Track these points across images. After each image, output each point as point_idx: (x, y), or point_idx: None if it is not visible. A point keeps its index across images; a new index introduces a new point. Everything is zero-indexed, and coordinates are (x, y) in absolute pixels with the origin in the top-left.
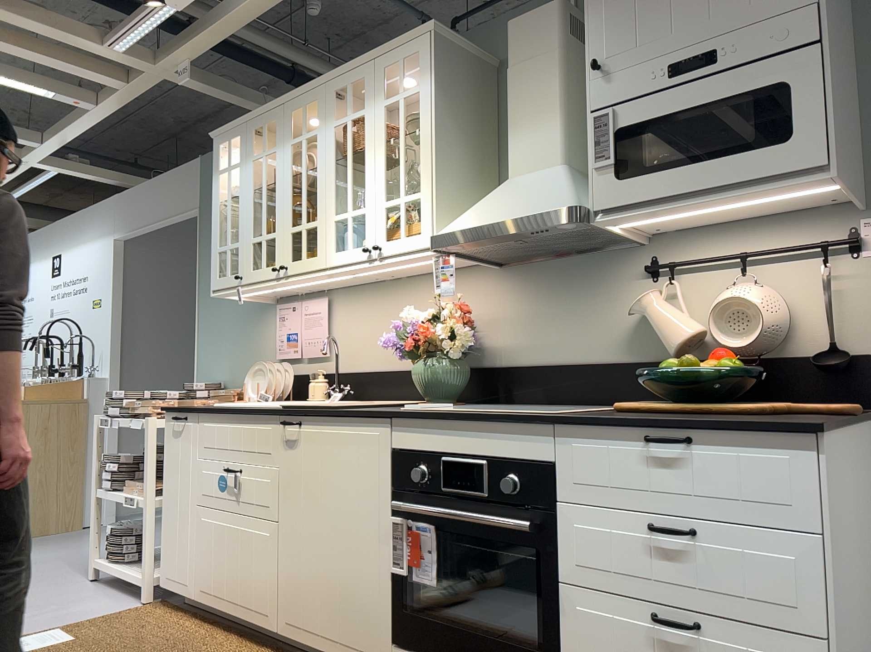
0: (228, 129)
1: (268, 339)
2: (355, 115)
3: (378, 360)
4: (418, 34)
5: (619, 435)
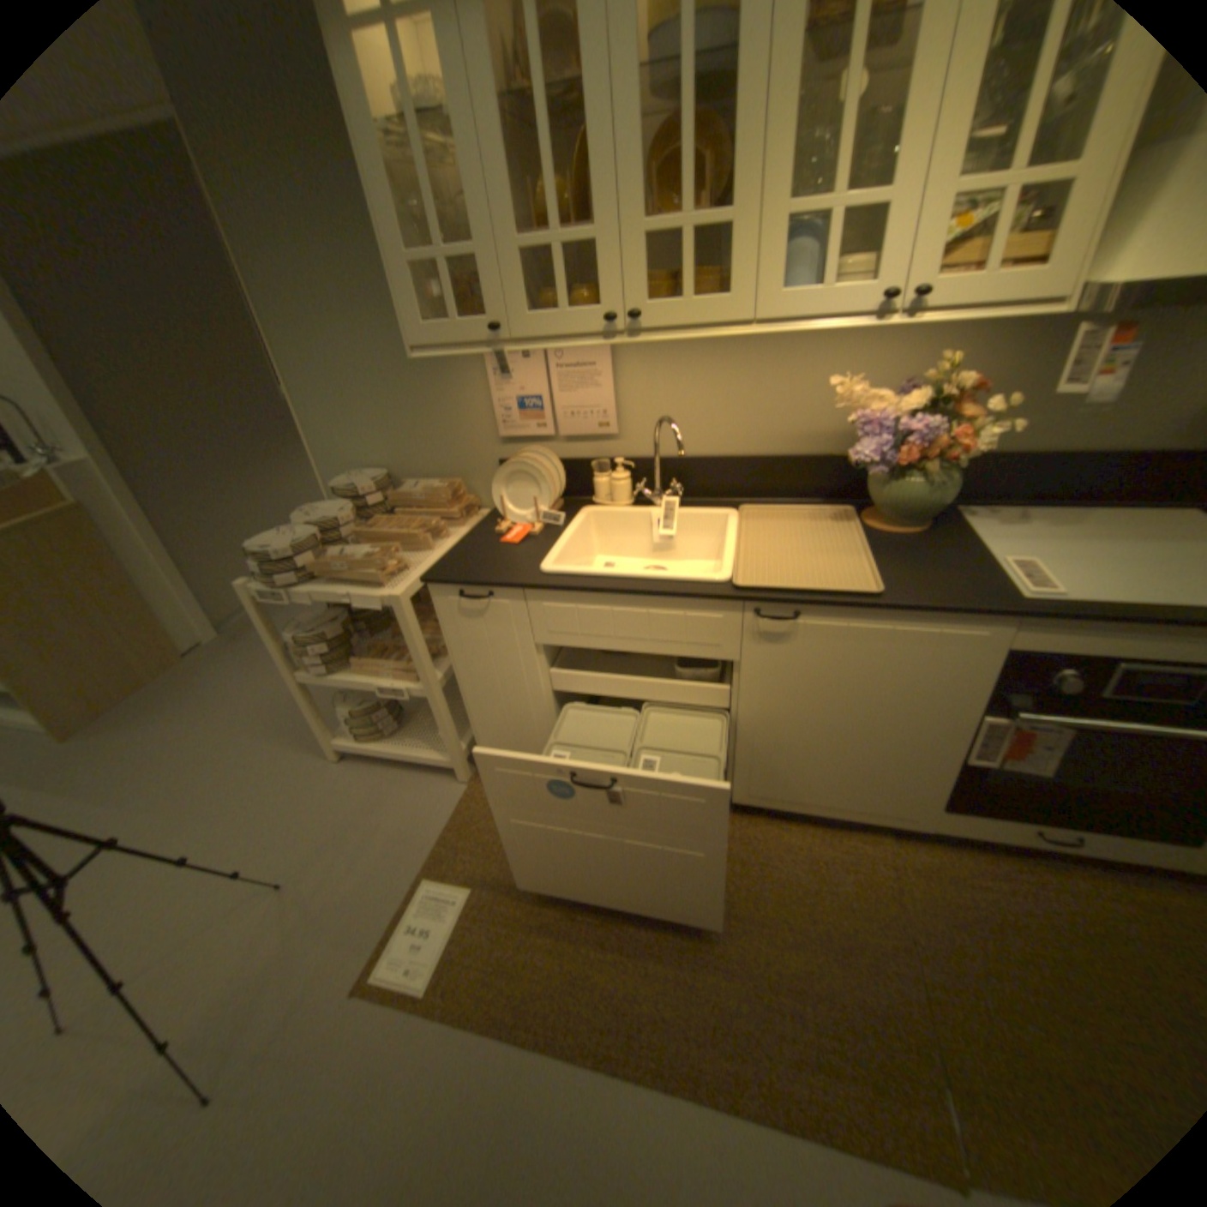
0: None
1: (469, 404)
2: None
3: (721, 441)
4: None
5: None
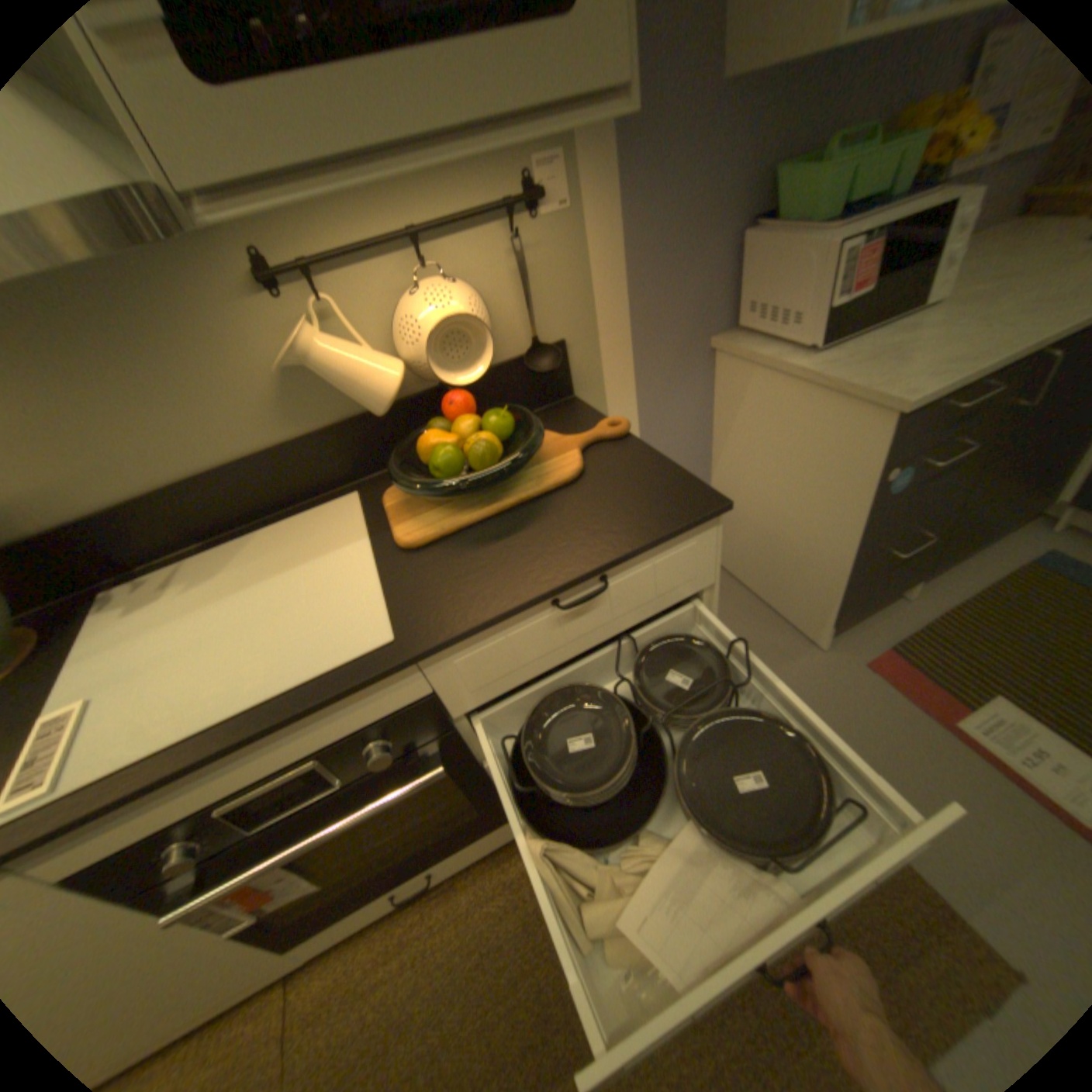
0: None
1: None
2: None
3: None
4: None
5: (516, 617)
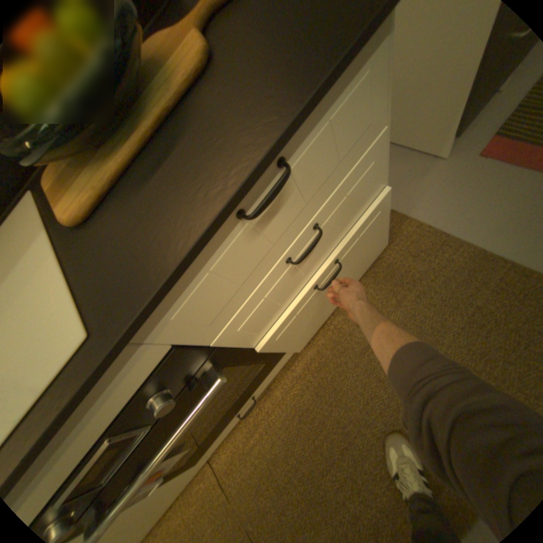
0: None
1: None
2: None
3: None
4: None
5: (206, 250)
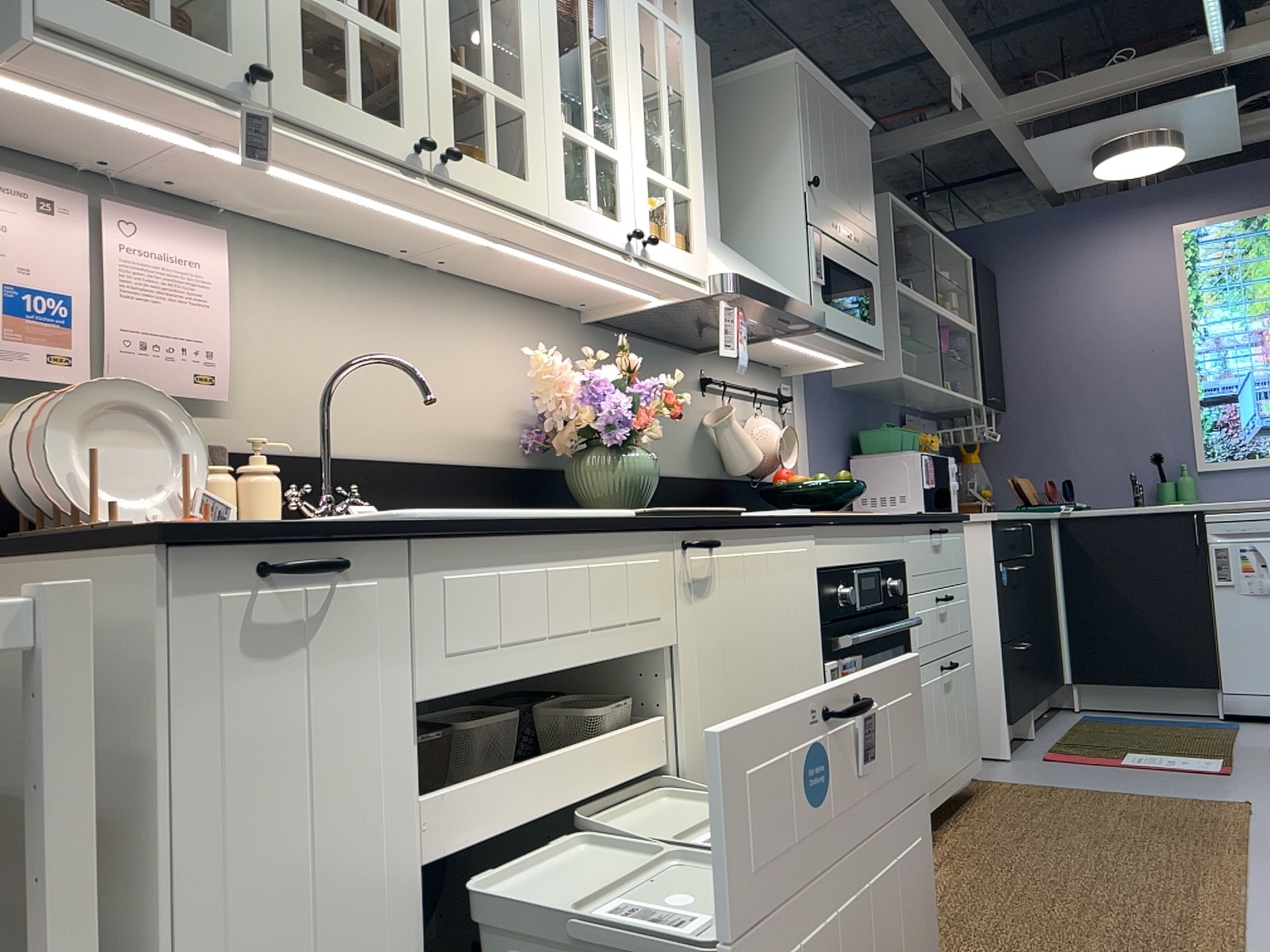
0: None
1: None
2: None
3: (379, 434)
4: None
5: (924, 530)
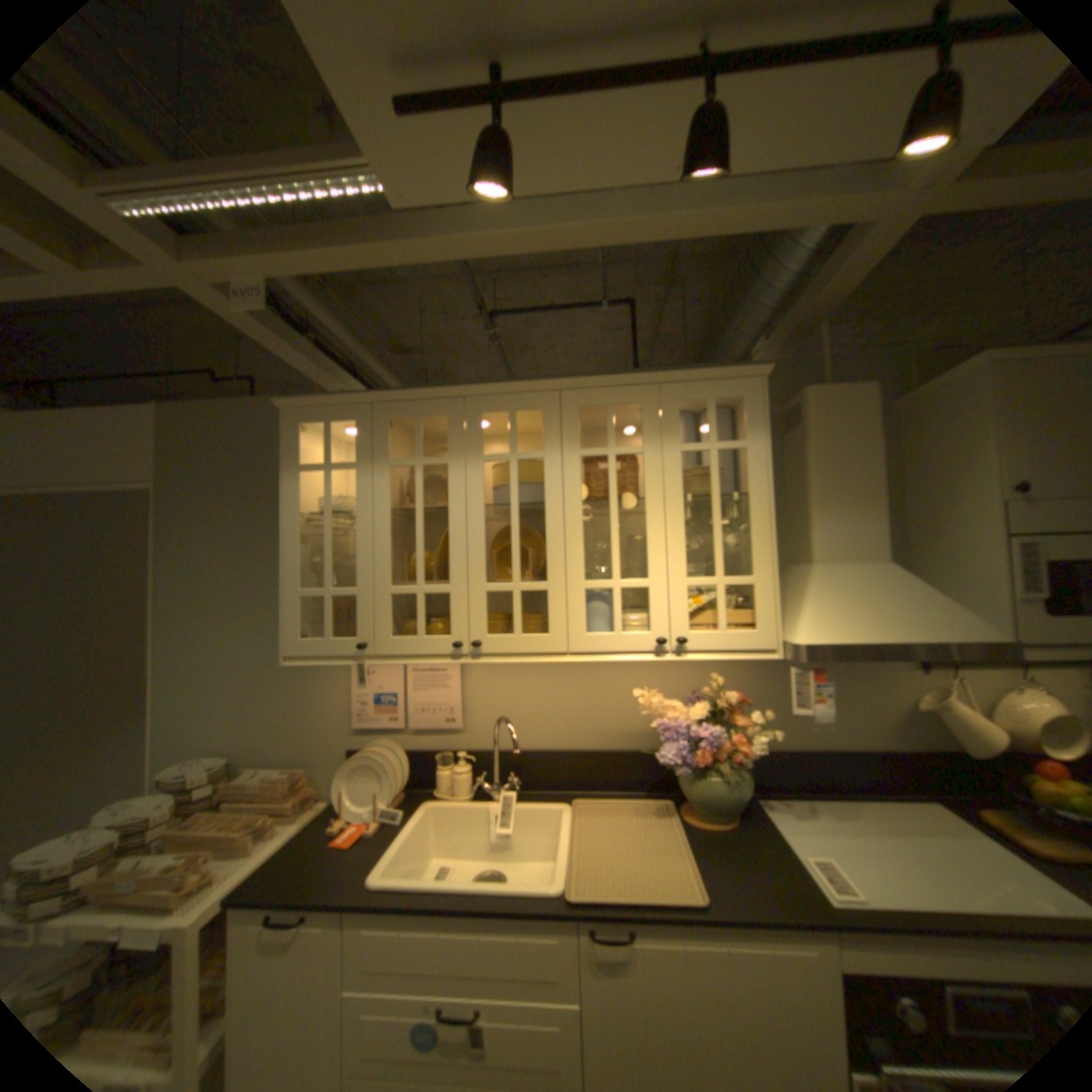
0: (323, 400)
1: (330, 697)
2: (626, 449)
3: (553, 736)
4: (745, 372)
5: None
